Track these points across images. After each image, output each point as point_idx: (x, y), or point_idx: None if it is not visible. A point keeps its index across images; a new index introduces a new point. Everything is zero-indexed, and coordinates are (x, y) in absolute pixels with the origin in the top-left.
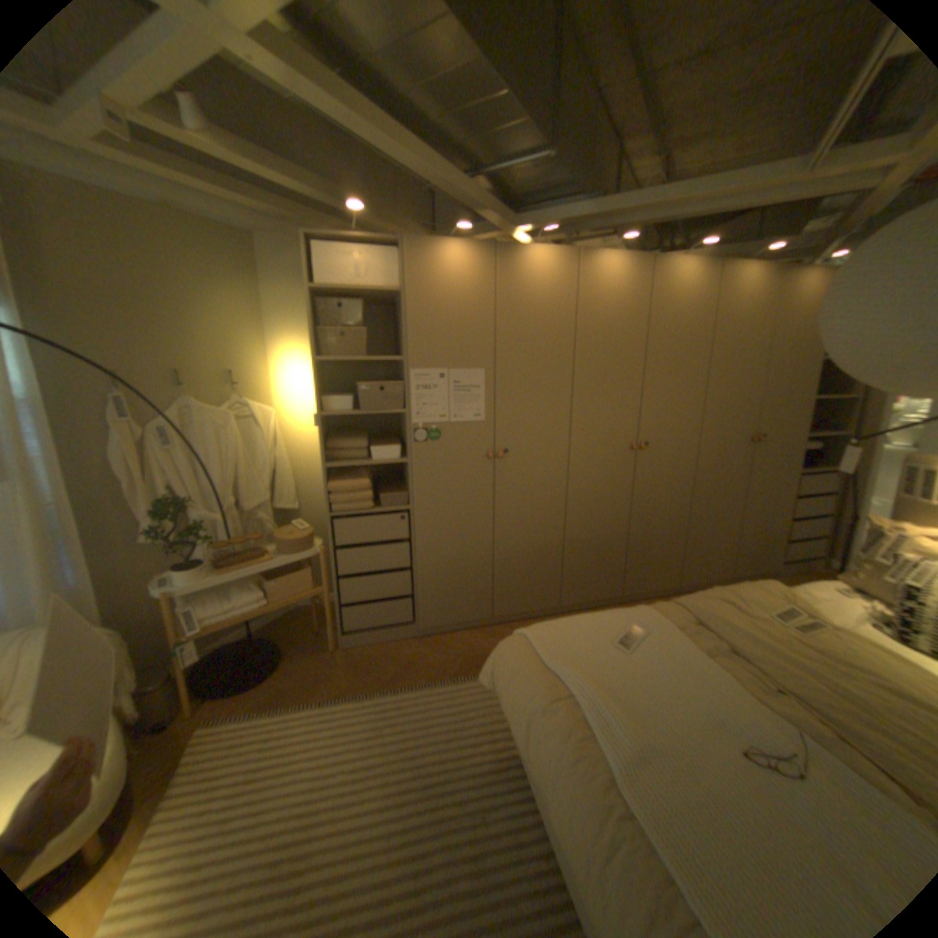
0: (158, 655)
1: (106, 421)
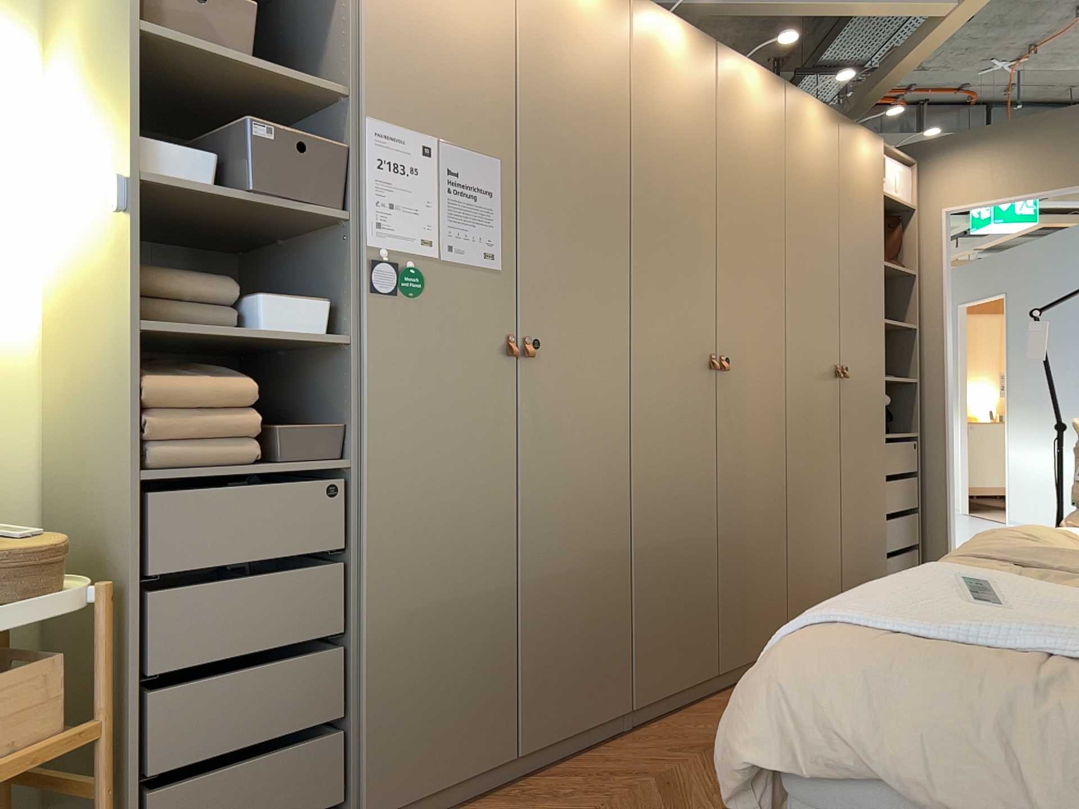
0: None
1: None
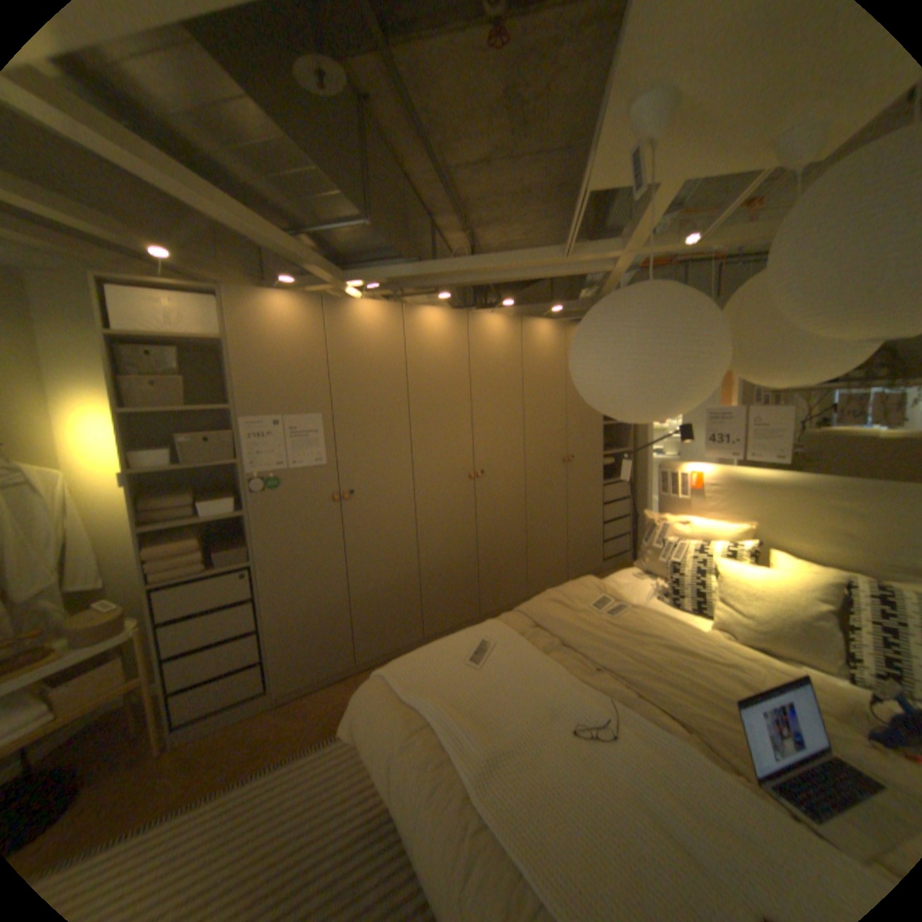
0: None
1: None
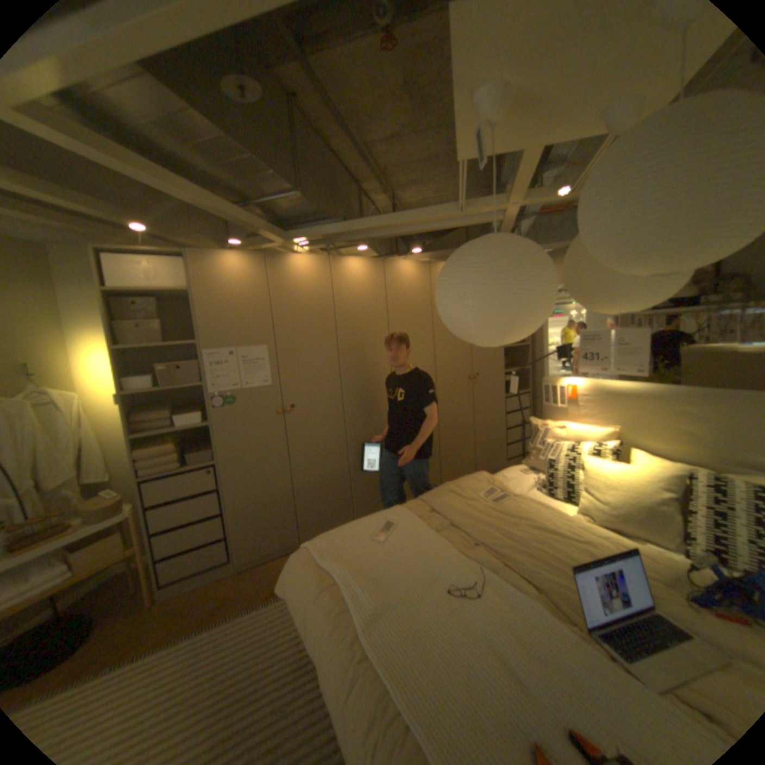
0: None
1: None
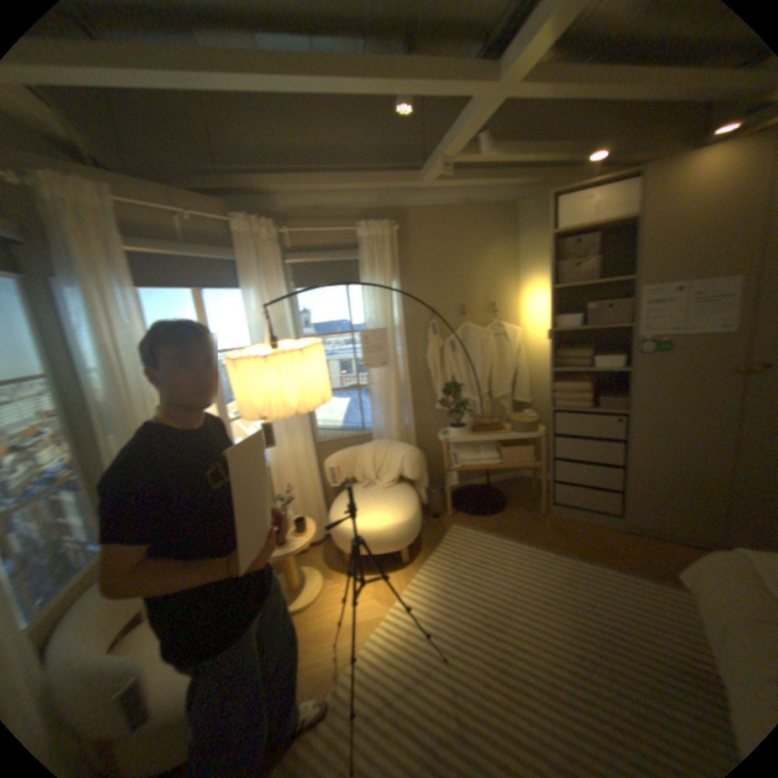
0: (439, 476)
1: (428, 337)
